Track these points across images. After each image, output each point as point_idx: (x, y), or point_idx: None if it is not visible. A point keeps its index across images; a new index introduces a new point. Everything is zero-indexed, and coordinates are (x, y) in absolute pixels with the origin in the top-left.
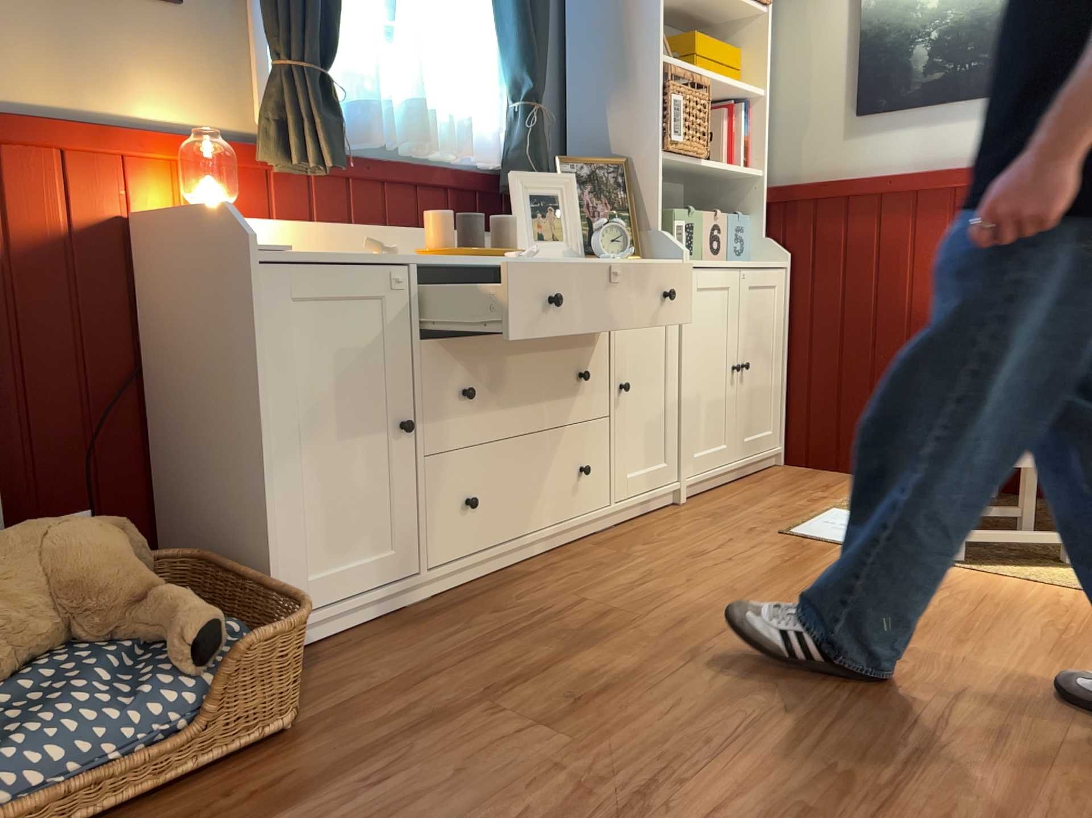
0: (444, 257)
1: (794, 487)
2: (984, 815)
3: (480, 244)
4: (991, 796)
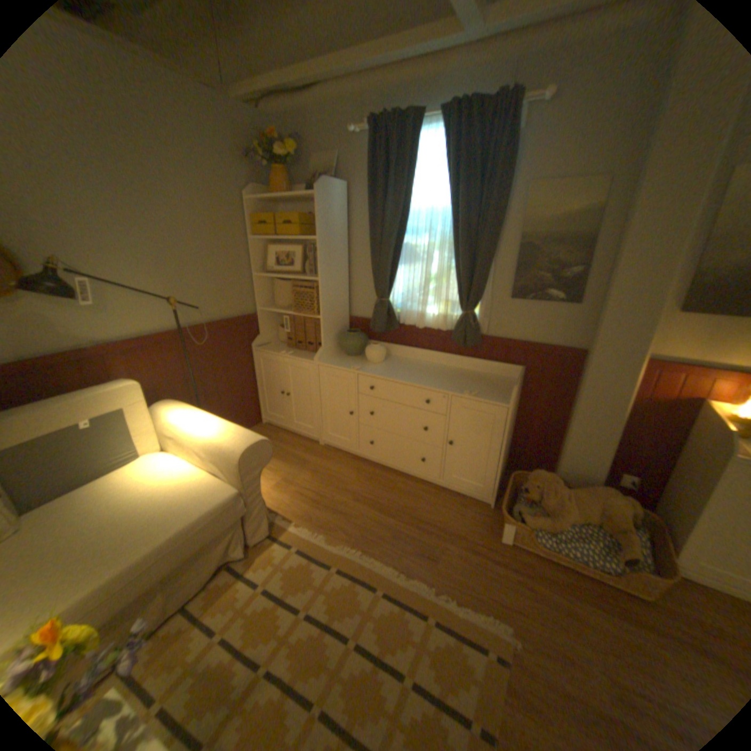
0: None
1: None
2: None
3: None
4: None
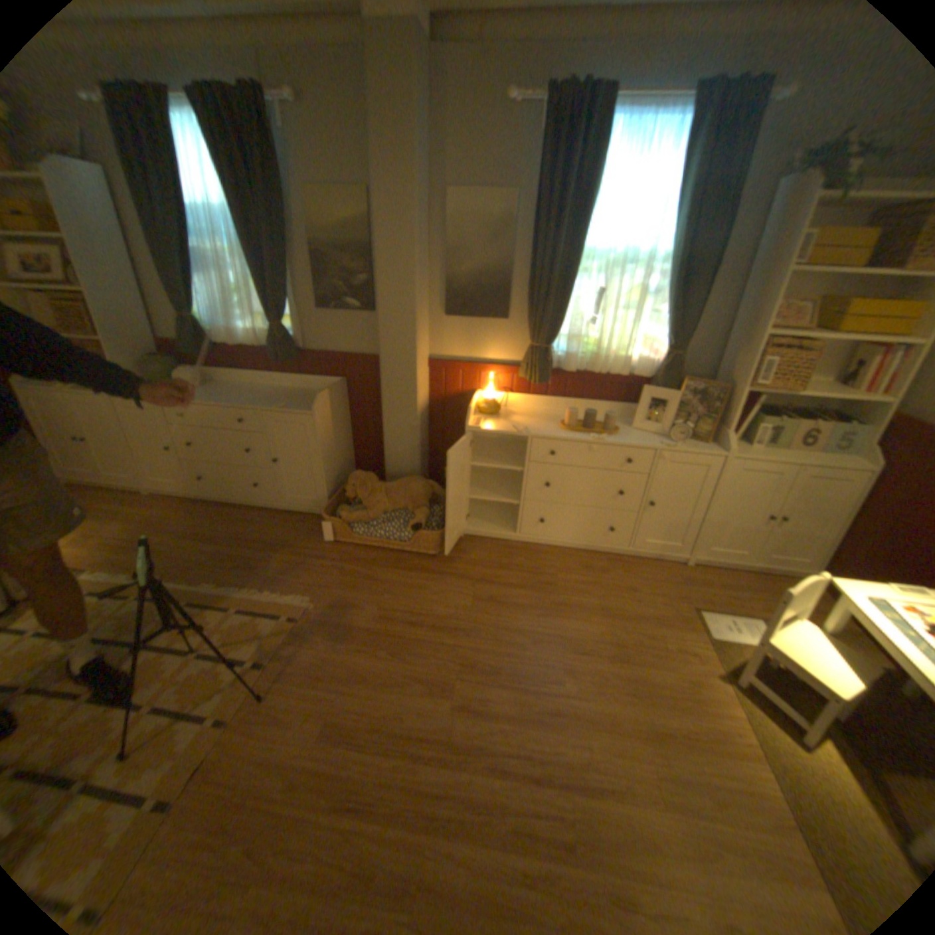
0: (564, 429)
1: (779, 597)
2: (503, 713)
3: (589, 424)
4: (516, 714)
